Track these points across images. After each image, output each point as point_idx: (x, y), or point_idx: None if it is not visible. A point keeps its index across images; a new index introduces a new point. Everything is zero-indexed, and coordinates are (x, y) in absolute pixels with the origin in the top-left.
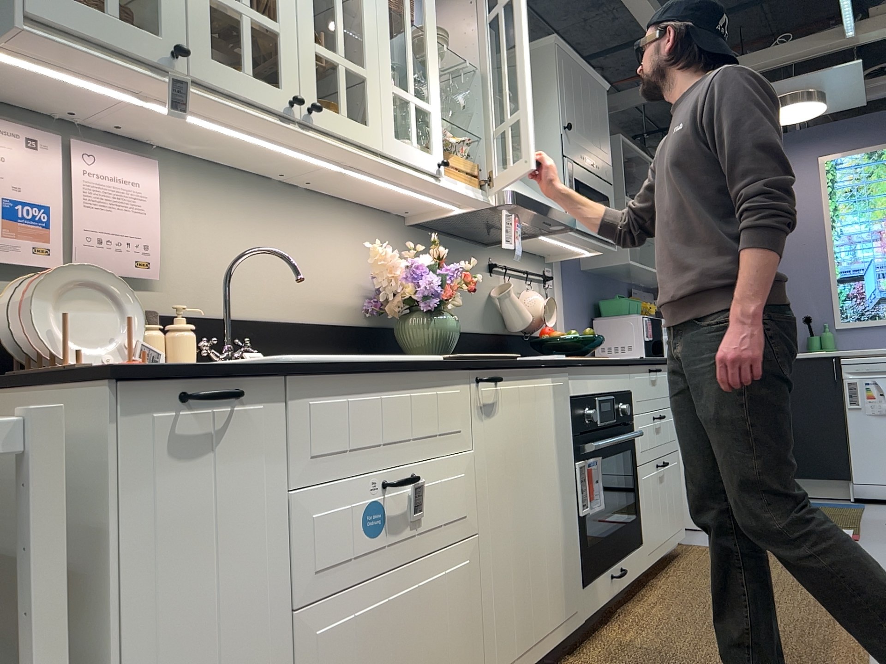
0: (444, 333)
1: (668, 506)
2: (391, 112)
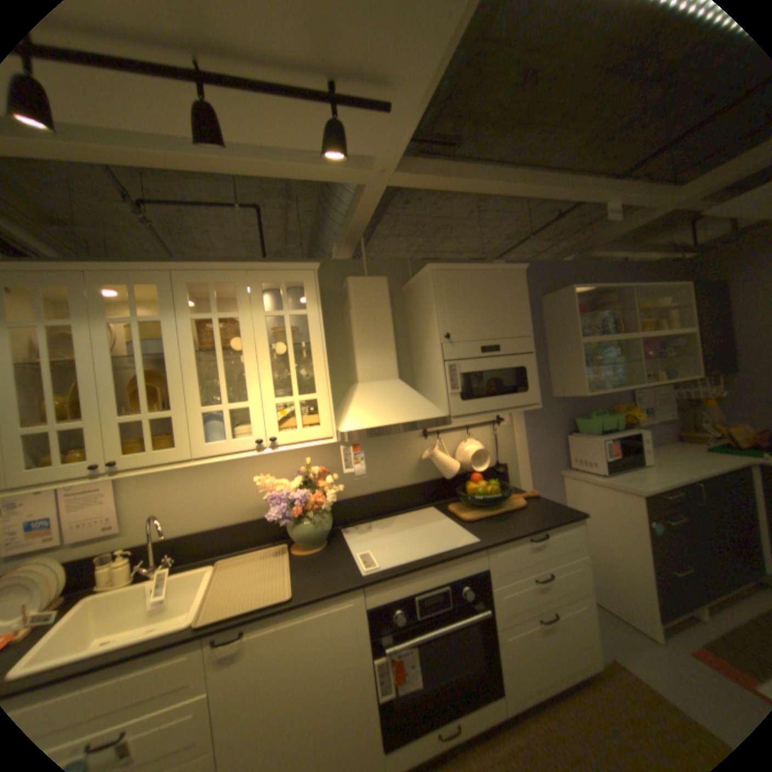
0: (308, 533)
1: (563, 653)
2: (200, 427)
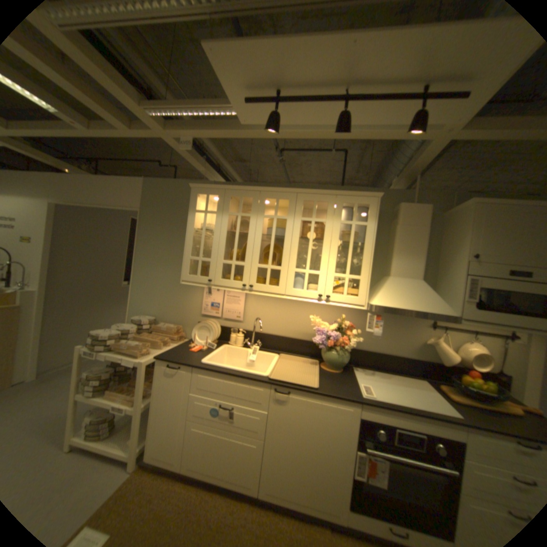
0: (333, 359)
1: None
2: (292, 279)
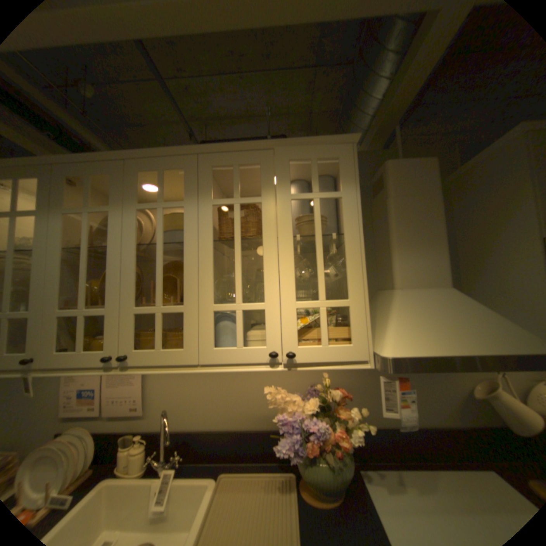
0: (324, 480)
1: None
2: (210, 328)
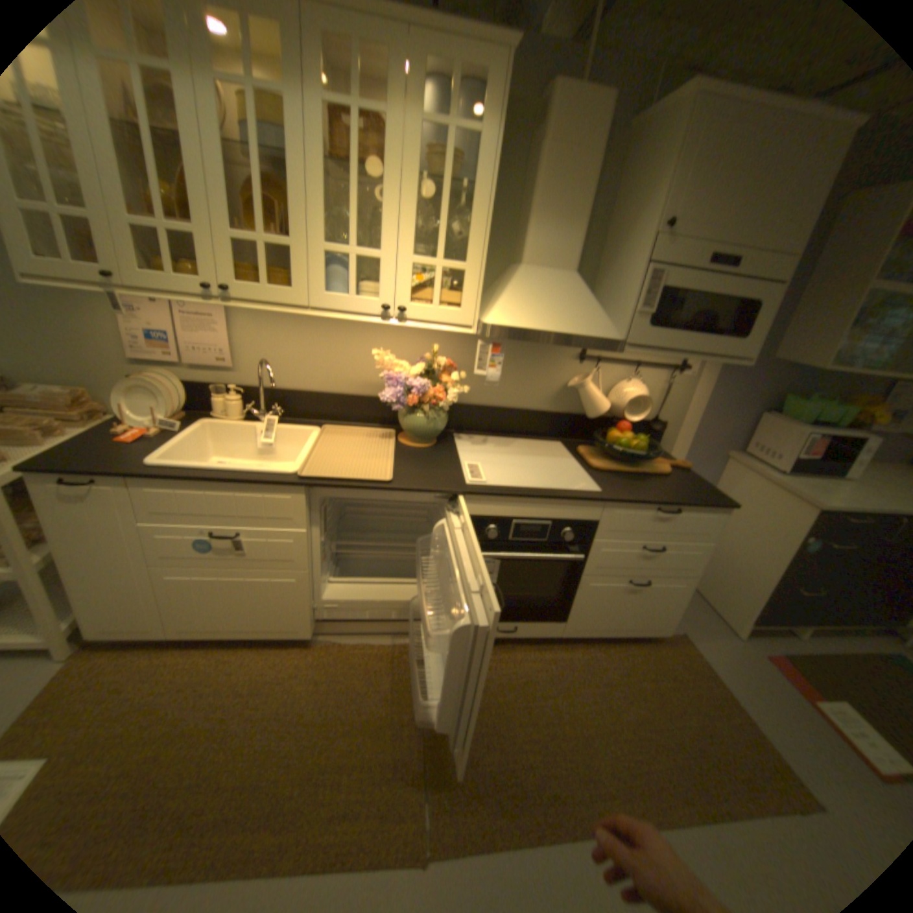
0: (420, 427)
1: (639, 613)
2: (322, 272)
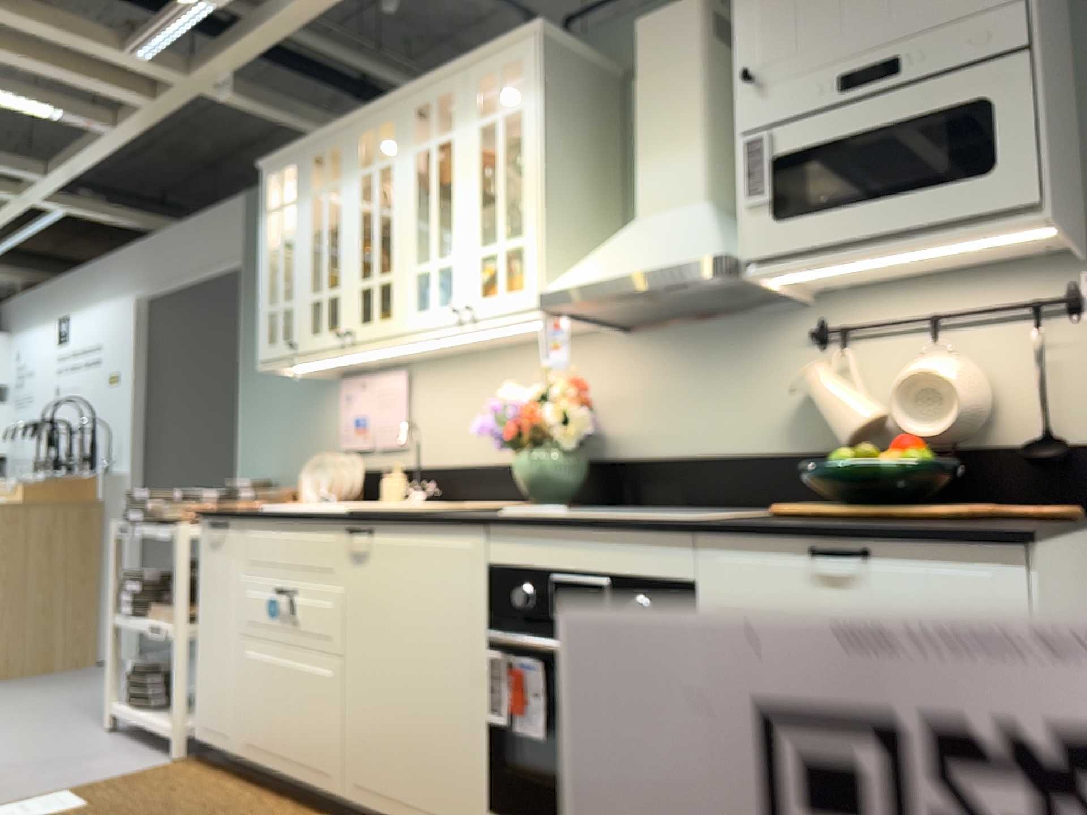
0: (529, 474)
1: None
2: (411, 292)
